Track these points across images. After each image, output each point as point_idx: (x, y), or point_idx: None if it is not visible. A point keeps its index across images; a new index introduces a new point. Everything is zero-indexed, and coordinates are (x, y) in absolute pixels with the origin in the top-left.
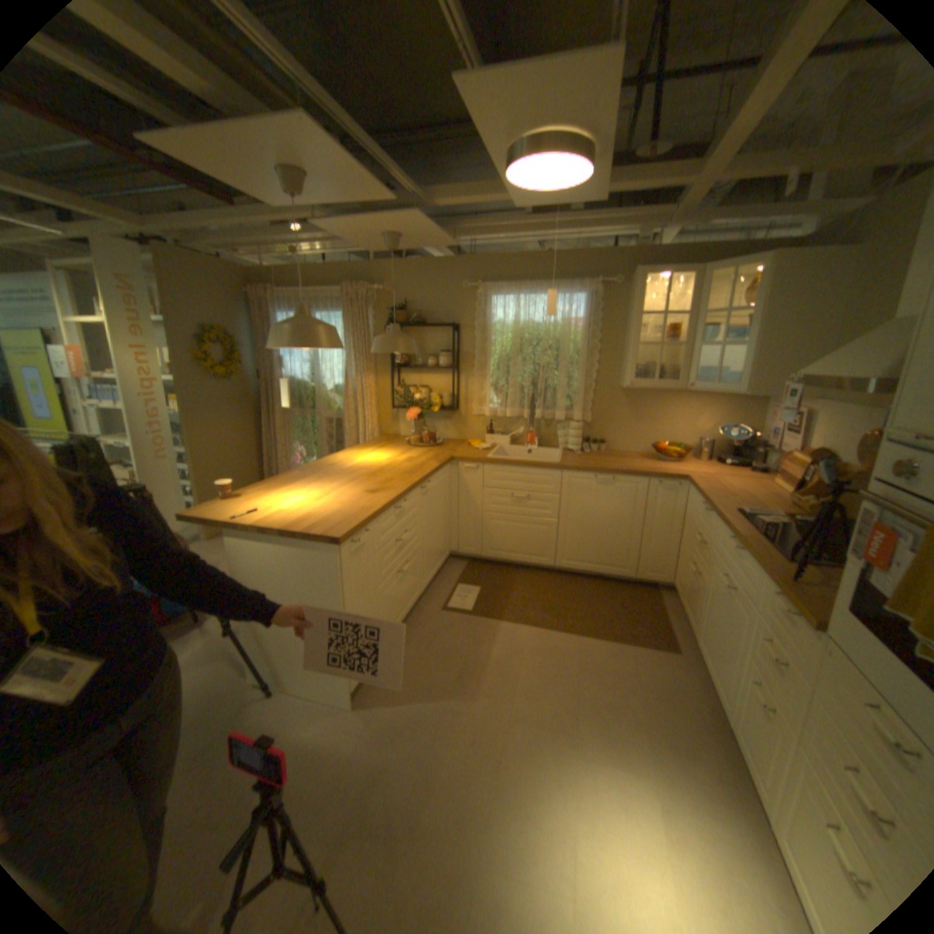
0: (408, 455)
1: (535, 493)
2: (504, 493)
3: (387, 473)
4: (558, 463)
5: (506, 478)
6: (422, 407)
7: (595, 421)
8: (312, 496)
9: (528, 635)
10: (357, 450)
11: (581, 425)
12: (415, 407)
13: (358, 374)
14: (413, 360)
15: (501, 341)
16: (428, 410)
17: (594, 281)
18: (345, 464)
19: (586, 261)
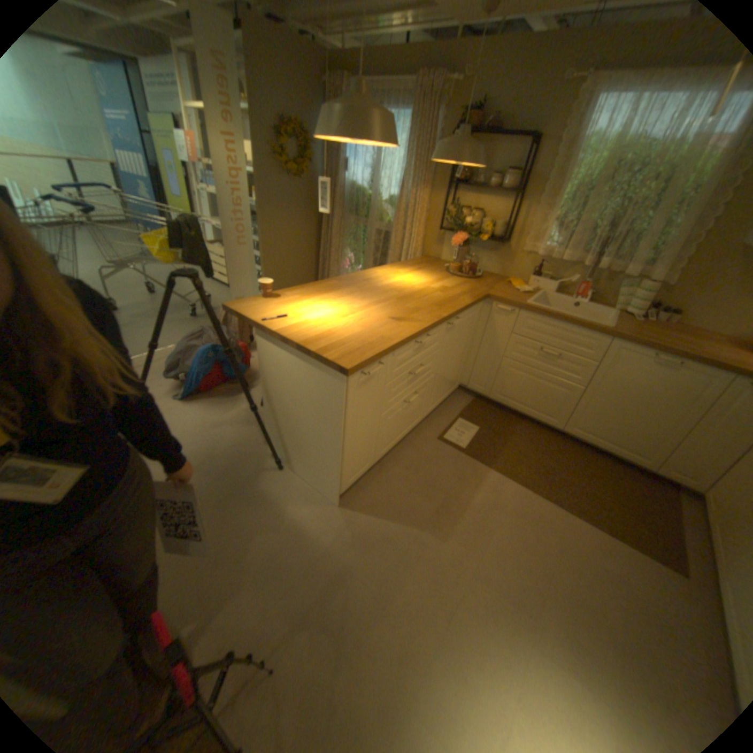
0: (443, 283)
1: (569, 353)
2: (533, 345)
3: (417, 300)
4: (612, 328)
5: (541, 330)
6: (470, 232)
7: (680, 285)
8: (339, 312)
9: (515, 493)
10: (395, 268)
11: (659, 285)
12: (463, 231)
13: (413, 185)
14: (475, 176)
15: (591, 161)
16: (475, 237)
17: None
18: (380, 281)
19: None
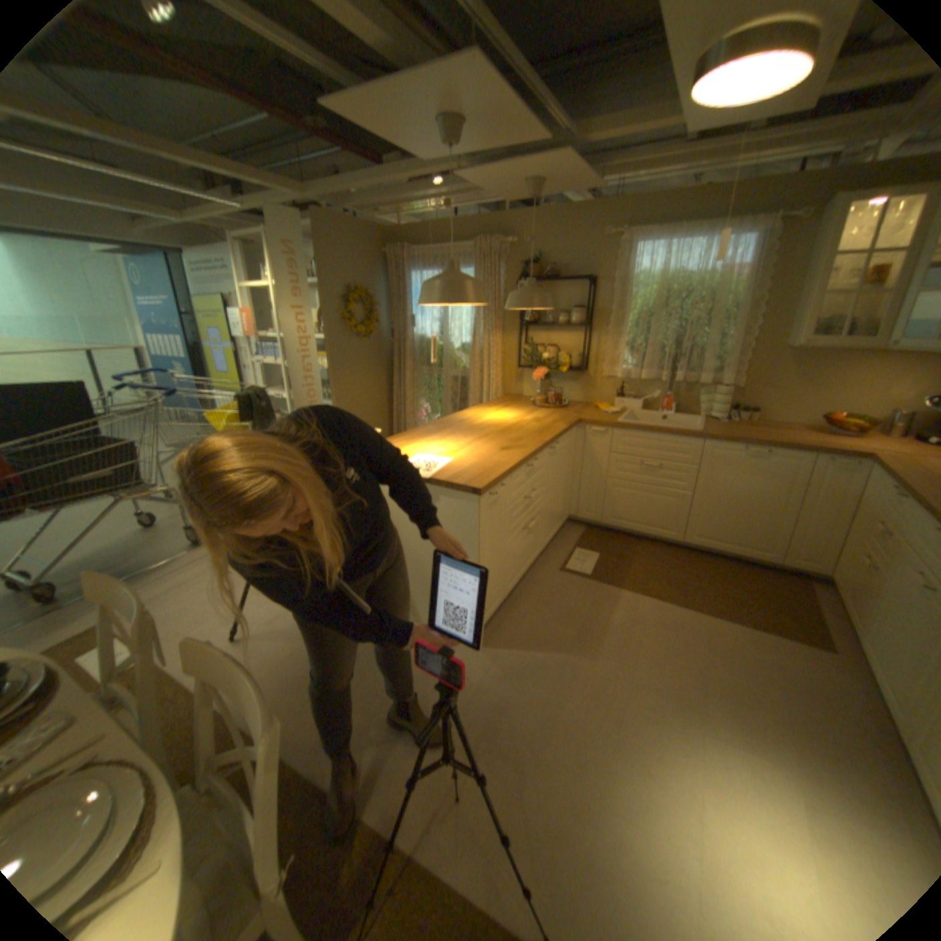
0: (534, 415)
1: (669, 462)
2: (633, 460)
3: (515, 431)
4: (700, 431)
5: (637, 444)
6: (549, 366)
7: (749, 386)
8: (449, 449)
9: (652, 607)
10: (483, 408)
11: (731, 389)
12: (541, 366)
13: (485, 332)
14: (542, 317)
15: (644, 294)
16: (554, 370)
17: (771, 216)
18: (474, 421)
19: (763, 192)
